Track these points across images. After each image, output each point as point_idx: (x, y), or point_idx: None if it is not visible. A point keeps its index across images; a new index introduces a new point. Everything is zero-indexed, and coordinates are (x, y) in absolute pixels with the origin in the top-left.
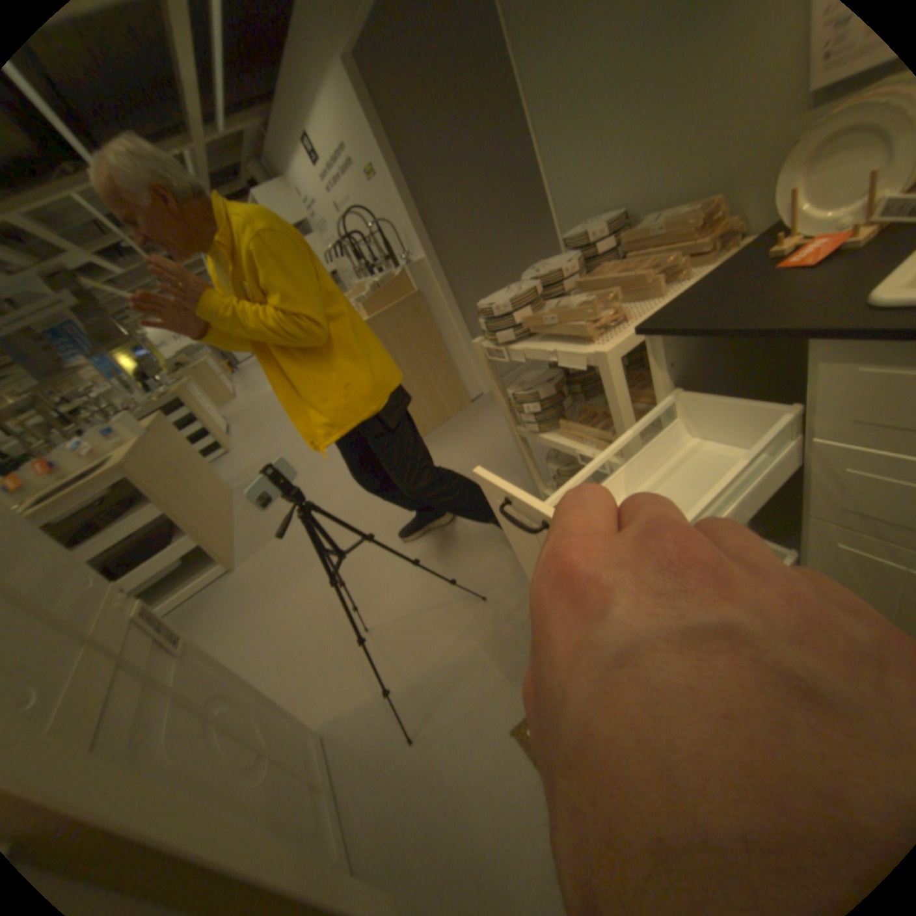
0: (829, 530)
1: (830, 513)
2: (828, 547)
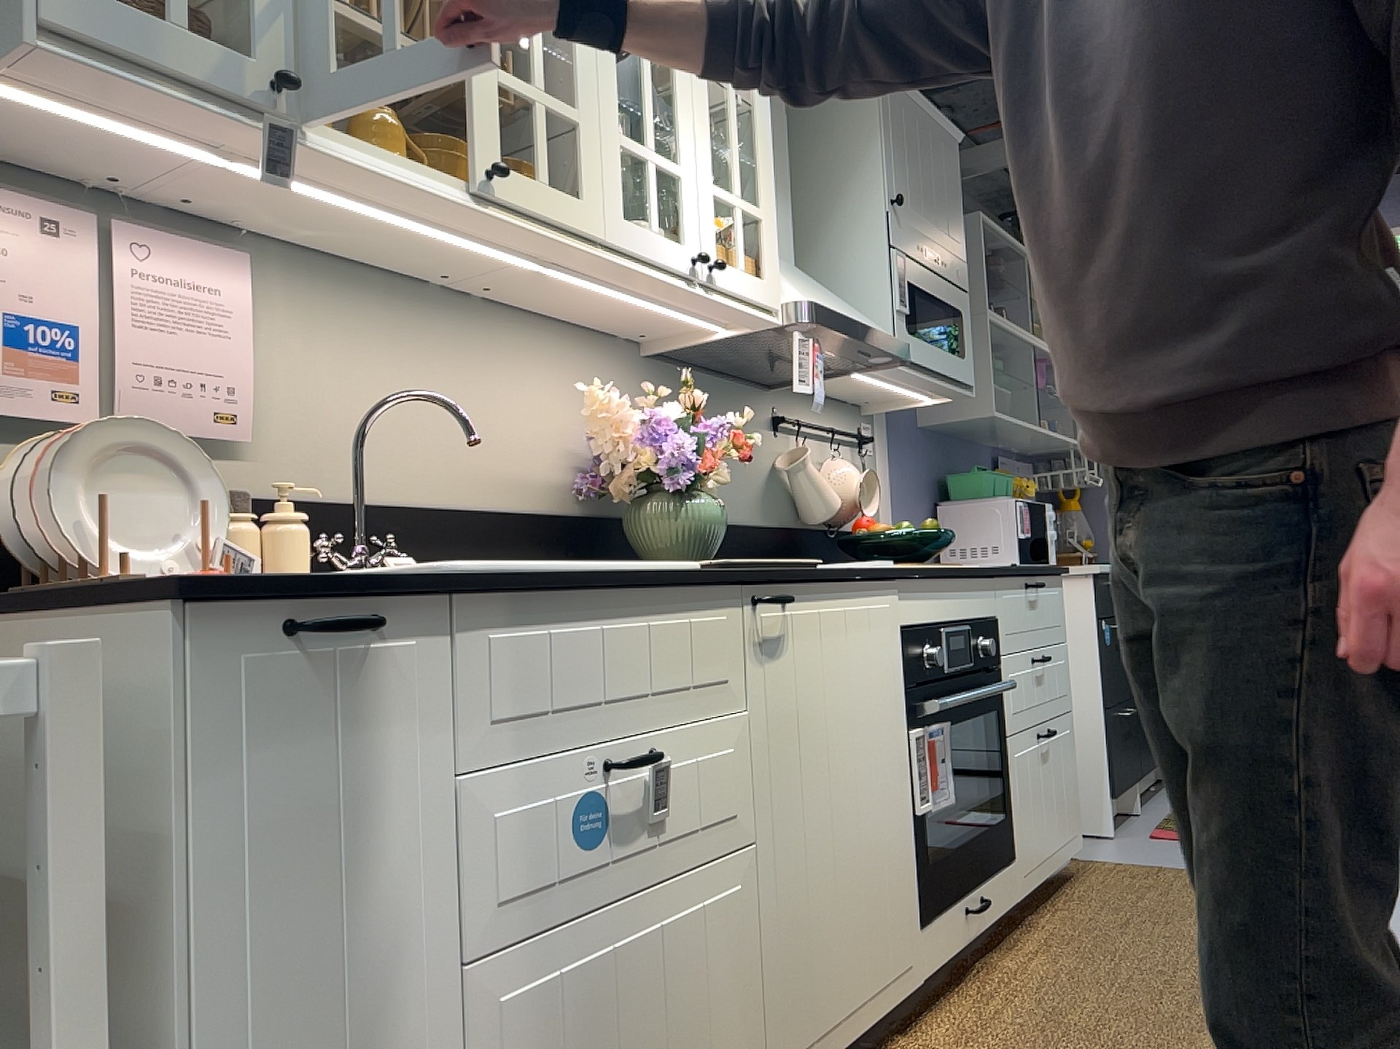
0: (483, 979)
1: (482, 932)
2: (486, 1026)
